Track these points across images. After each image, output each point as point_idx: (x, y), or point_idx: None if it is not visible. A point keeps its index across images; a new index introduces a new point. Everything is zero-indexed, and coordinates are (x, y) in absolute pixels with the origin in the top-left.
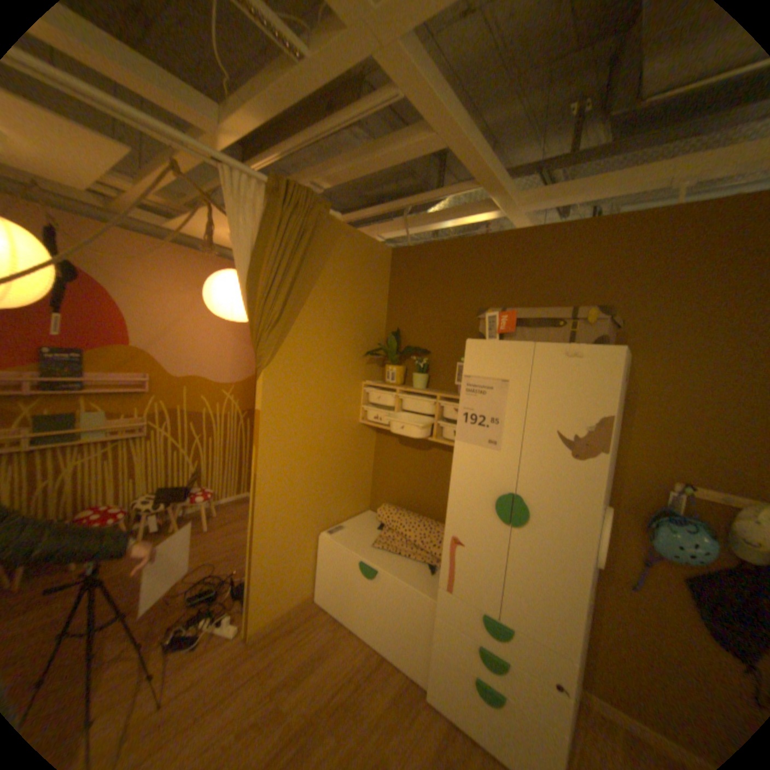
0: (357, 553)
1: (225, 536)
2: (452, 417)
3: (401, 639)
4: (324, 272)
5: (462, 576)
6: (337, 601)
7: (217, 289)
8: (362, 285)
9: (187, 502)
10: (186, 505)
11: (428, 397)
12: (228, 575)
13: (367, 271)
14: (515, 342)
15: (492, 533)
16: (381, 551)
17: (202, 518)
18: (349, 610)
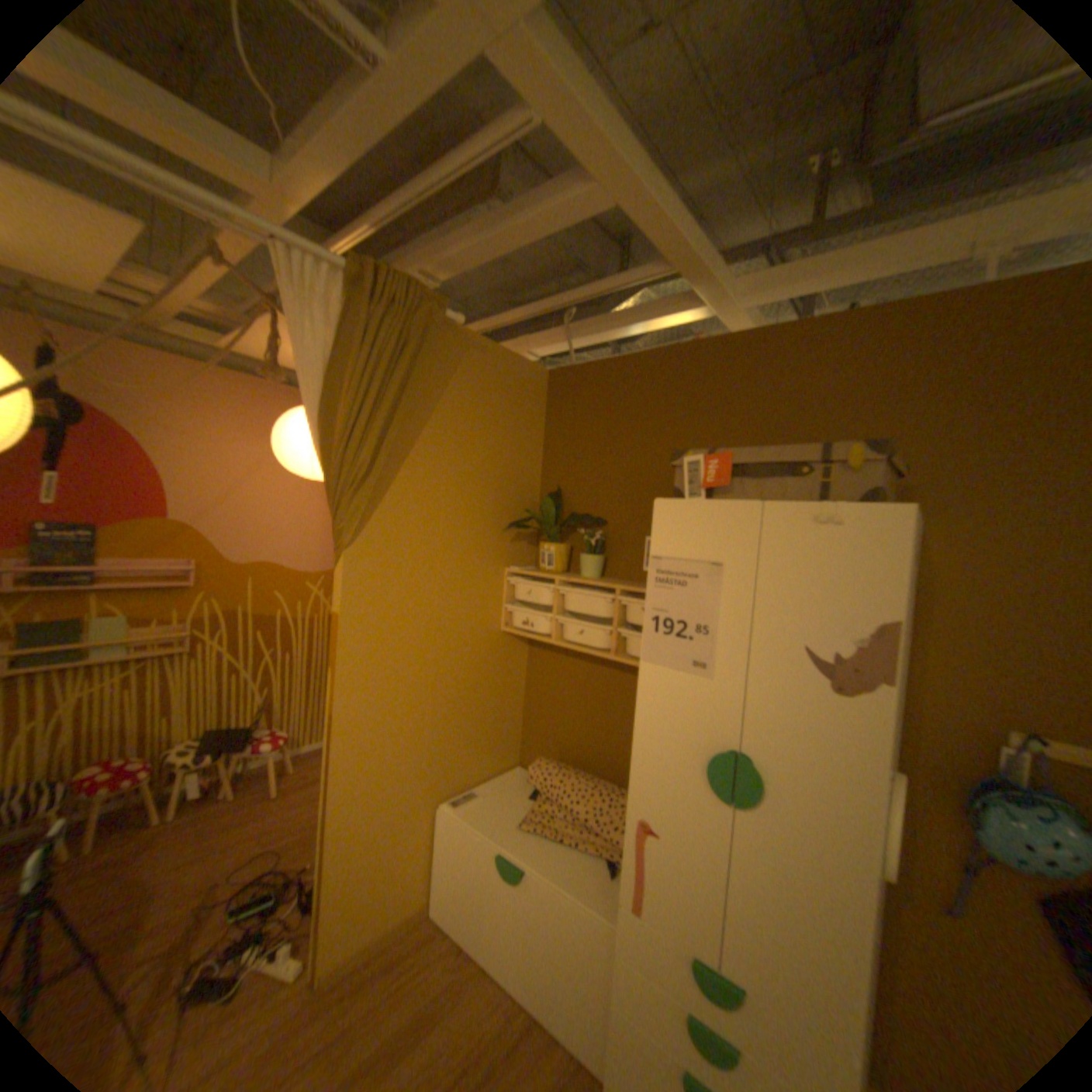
0: (493, 839)
1: (303, 805)
2: (640, 622)
3: (562, 990)
4: (442, 403)
5: (657, 888)
6: (464, 918)
7: (290, 433)
8: (503, 423)
9: (247, 753)
10: (246, 757)
11: (602, 591)
12: (299, 871)
13: (511, 403)
14: (731, 501)
15: (703, 818)
16: (532, 836)
17: (271, 777)
18: (481, 934)
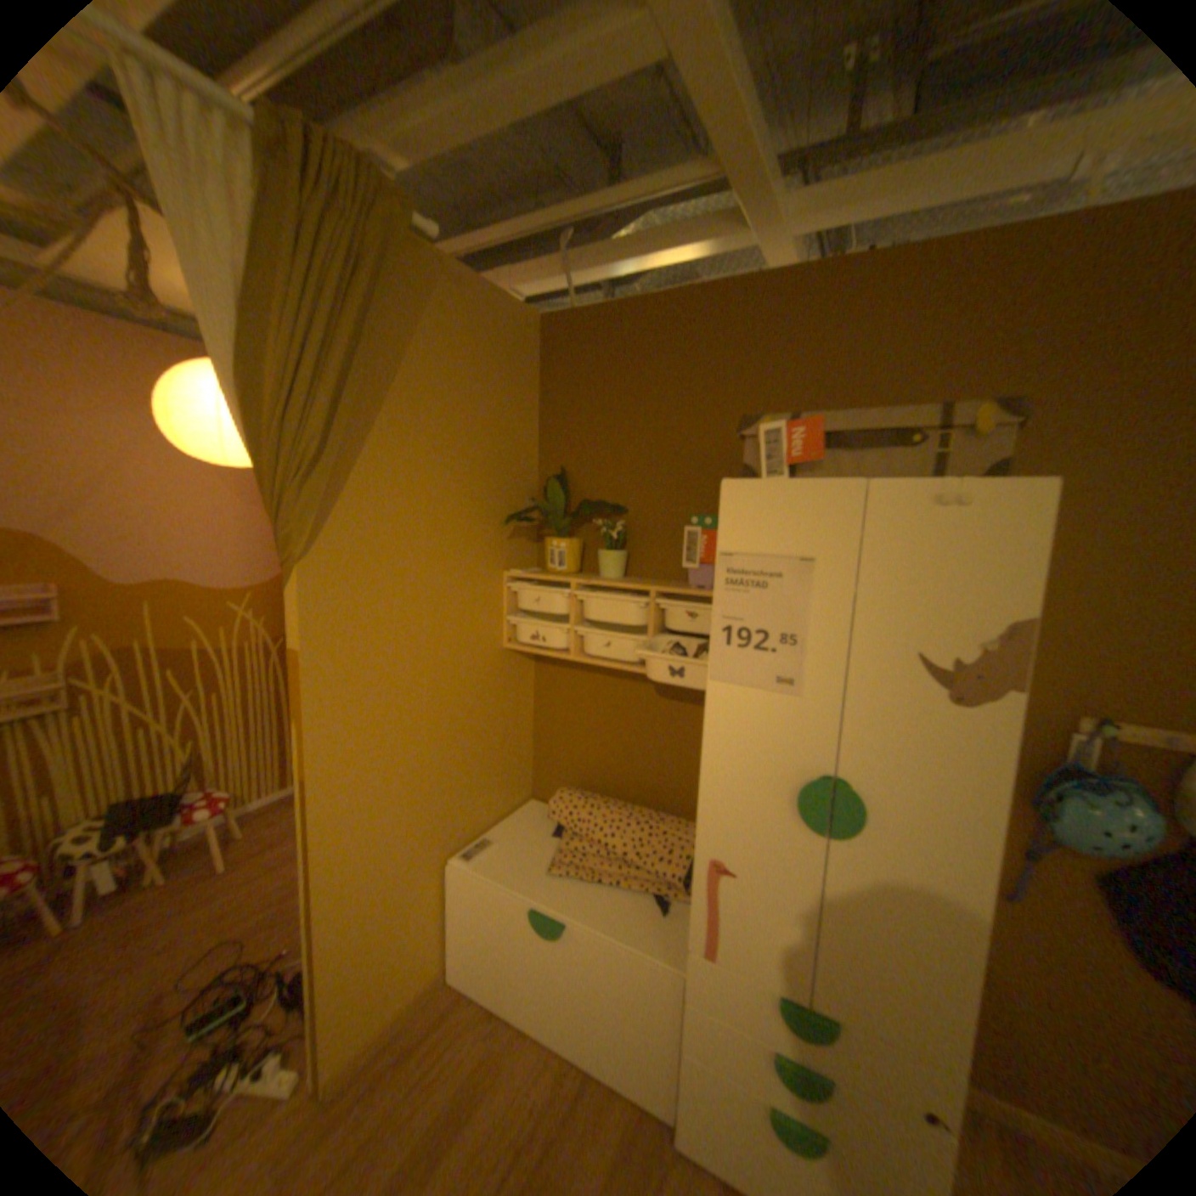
0: (521, 892)
1: (262, 874)
2: (681, 628)
3: (618, 1041)
4: (411, 354)
5: (734, 929)
6: (491, 979)
7: (182, 398)
8: (490, 384)
9: (176, 824)
10: (175, 829)
11: (633, 594)
12: (272, 957)
13: (498, 358)
14: (825, 480)
15: (790, 851)
16: (565, 880)
17: (212, 846)
18: (514, 994)
